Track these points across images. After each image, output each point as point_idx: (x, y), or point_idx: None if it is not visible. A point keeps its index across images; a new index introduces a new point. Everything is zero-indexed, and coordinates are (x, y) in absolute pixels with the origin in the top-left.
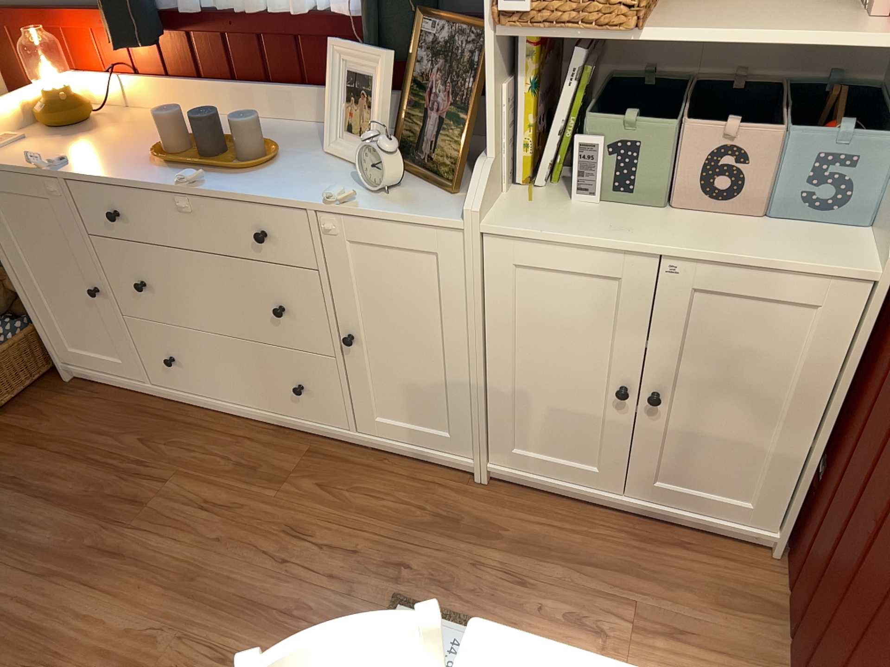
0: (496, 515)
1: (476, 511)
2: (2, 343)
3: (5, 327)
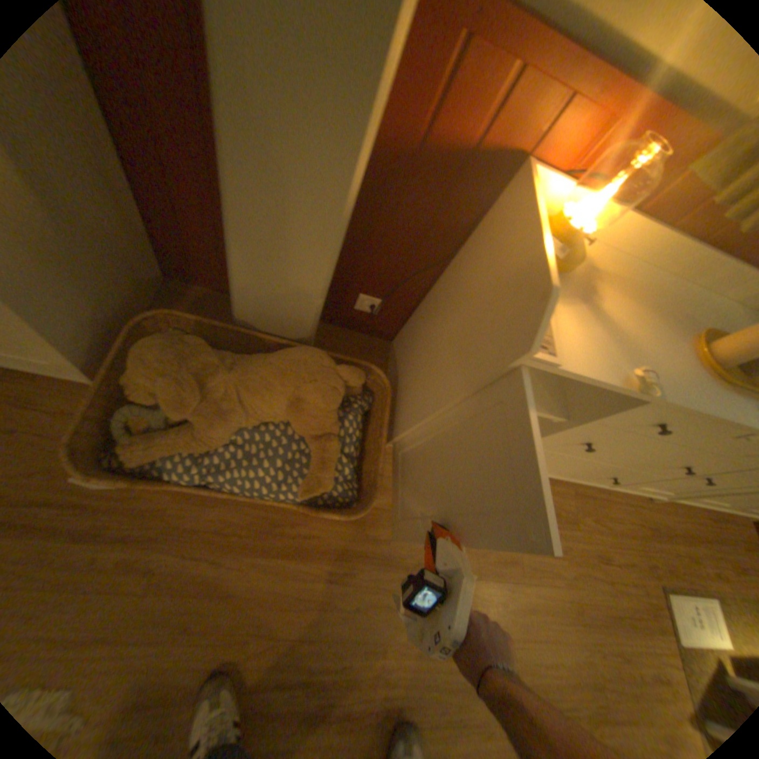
0: (669, 524)
1: (661, 524)
2: (351, 447)
3: (347, 428)
